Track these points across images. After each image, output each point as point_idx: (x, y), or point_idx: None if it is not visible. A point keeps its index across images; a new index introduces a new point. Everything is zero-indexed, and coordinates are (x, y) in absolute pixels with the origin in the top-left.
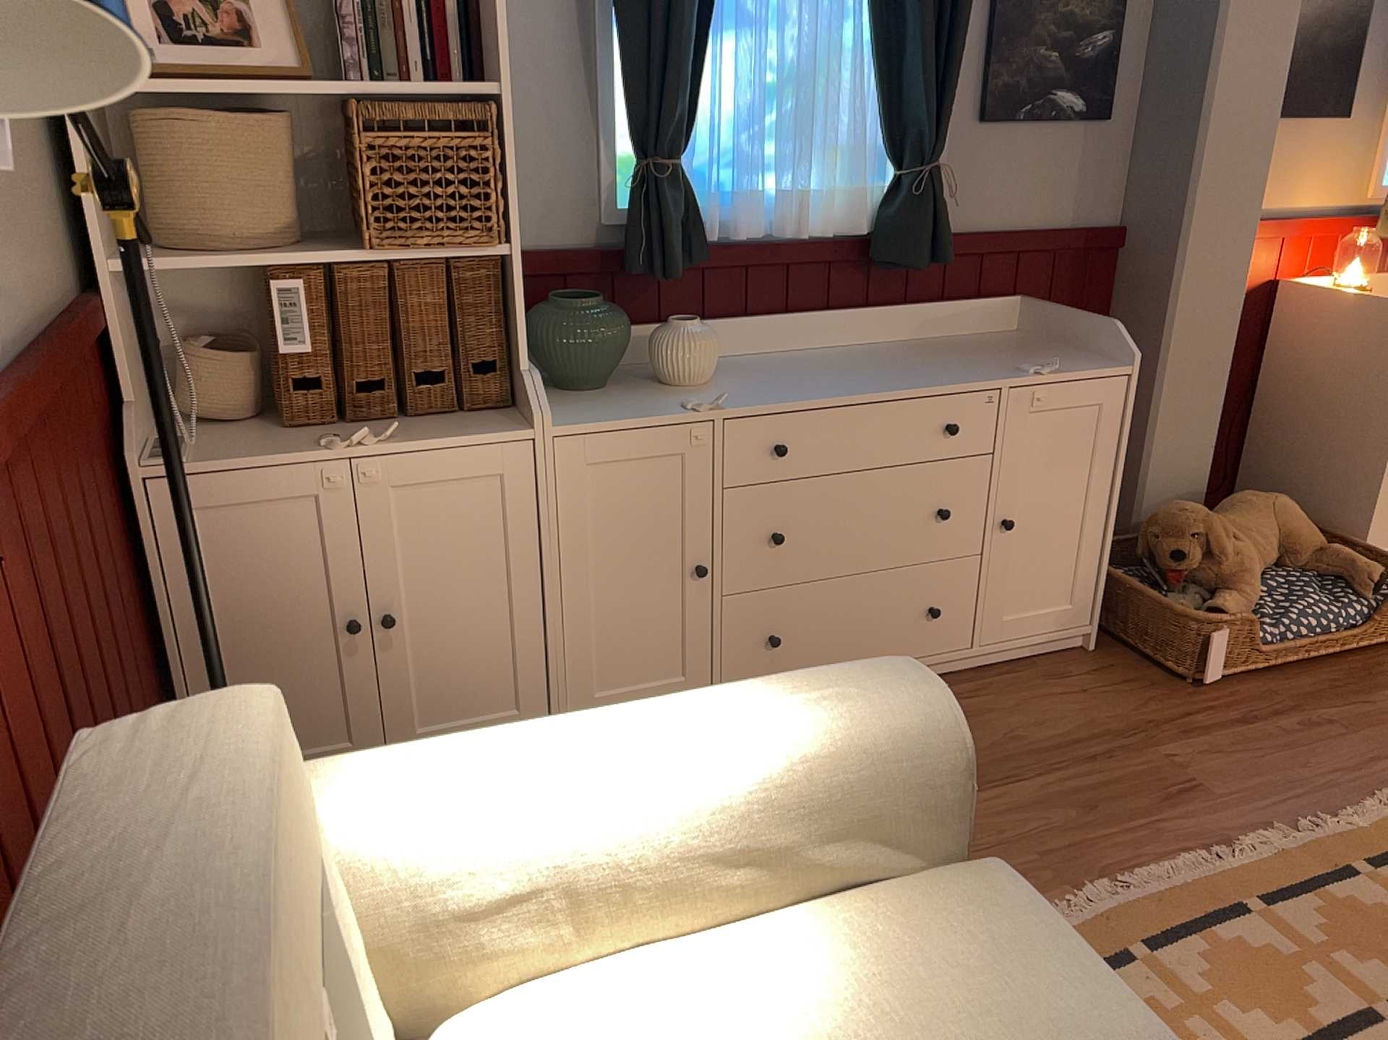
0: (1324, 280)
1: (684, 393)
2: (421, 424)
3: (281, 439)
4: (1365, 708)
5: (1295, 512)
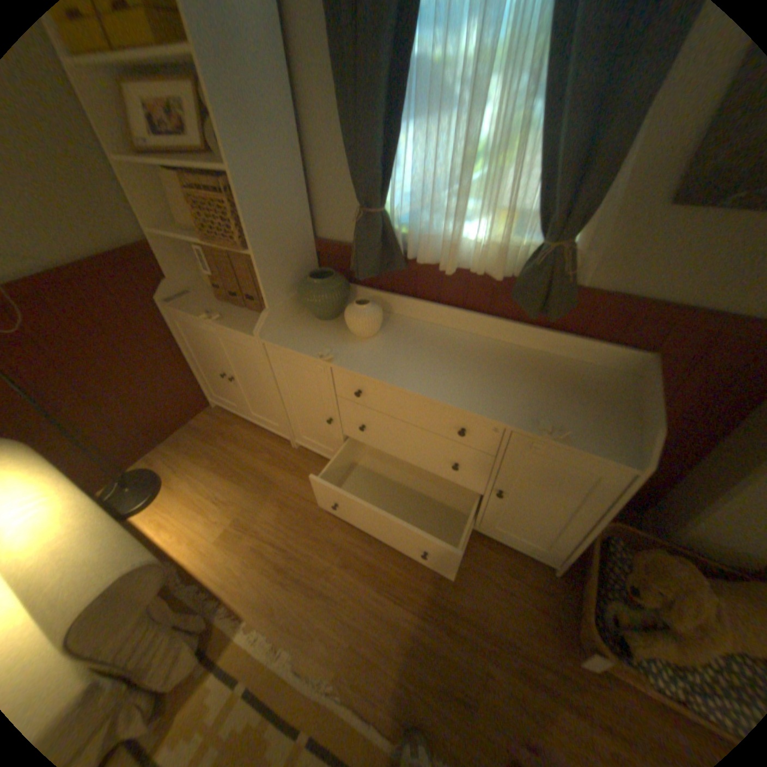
0: None
1: (346, 341)
2: (246, 314)
3: (208, 303)
4: None
5: None
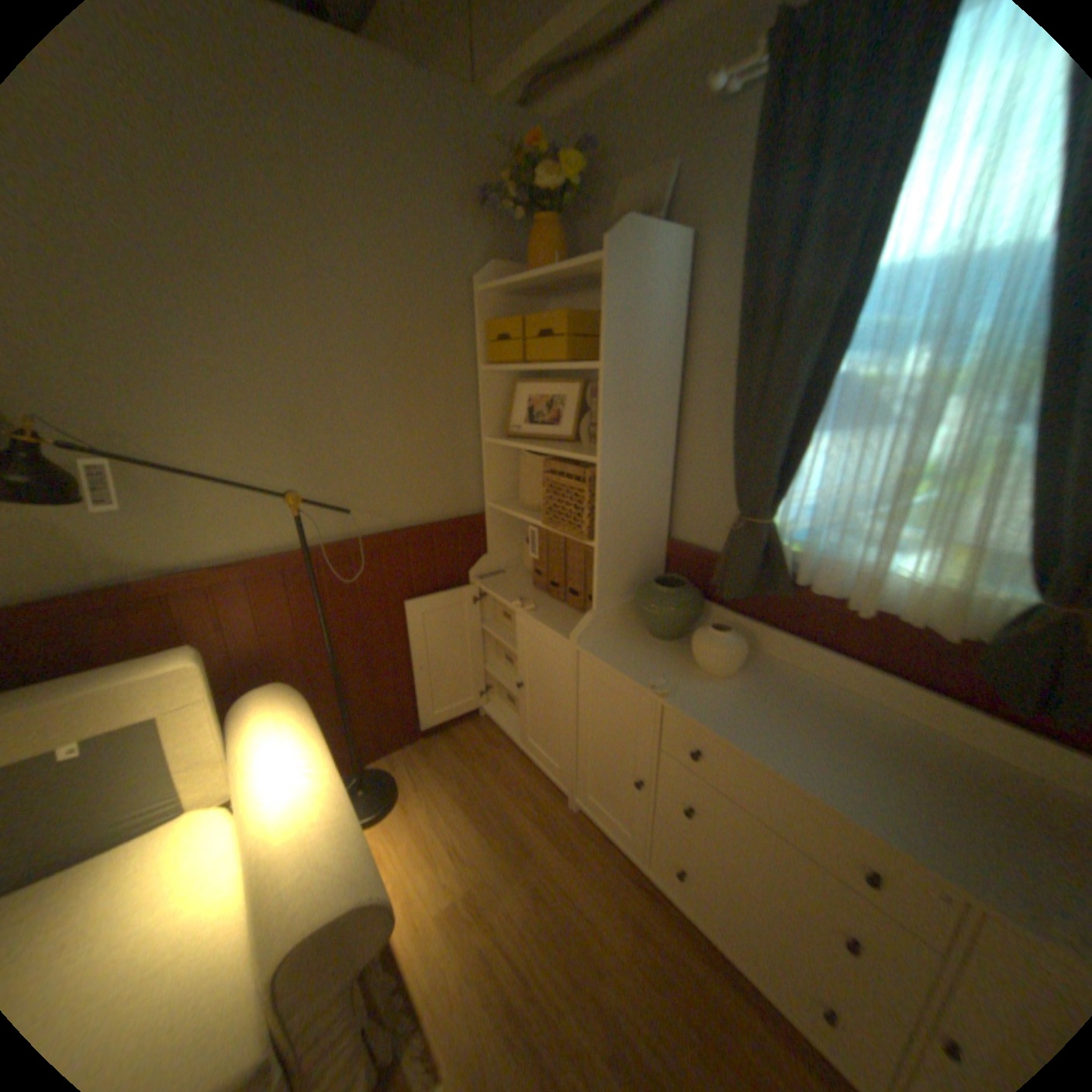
0: None
1: (690, 675)
2: (564, 610)
3: (523, 588)
4: None
5: None
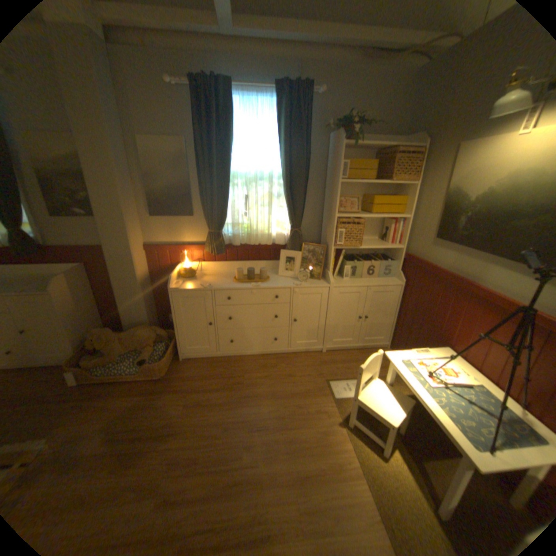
0: (193, 263)
1: None
2: None
3: None
4: (100, 405)
5: (141, 335)
